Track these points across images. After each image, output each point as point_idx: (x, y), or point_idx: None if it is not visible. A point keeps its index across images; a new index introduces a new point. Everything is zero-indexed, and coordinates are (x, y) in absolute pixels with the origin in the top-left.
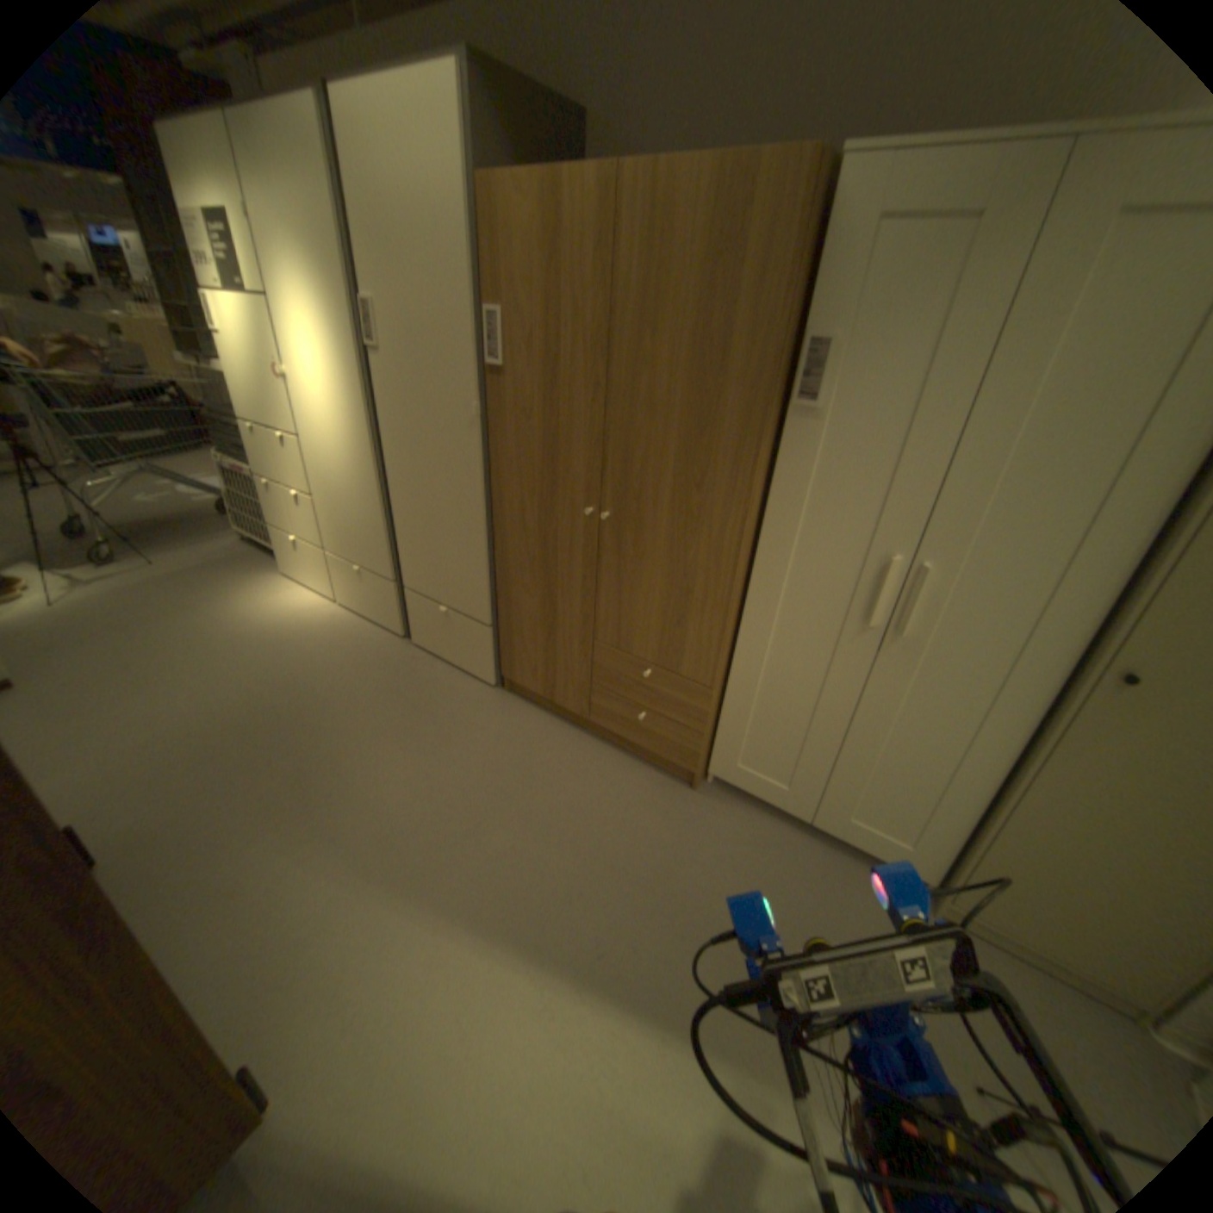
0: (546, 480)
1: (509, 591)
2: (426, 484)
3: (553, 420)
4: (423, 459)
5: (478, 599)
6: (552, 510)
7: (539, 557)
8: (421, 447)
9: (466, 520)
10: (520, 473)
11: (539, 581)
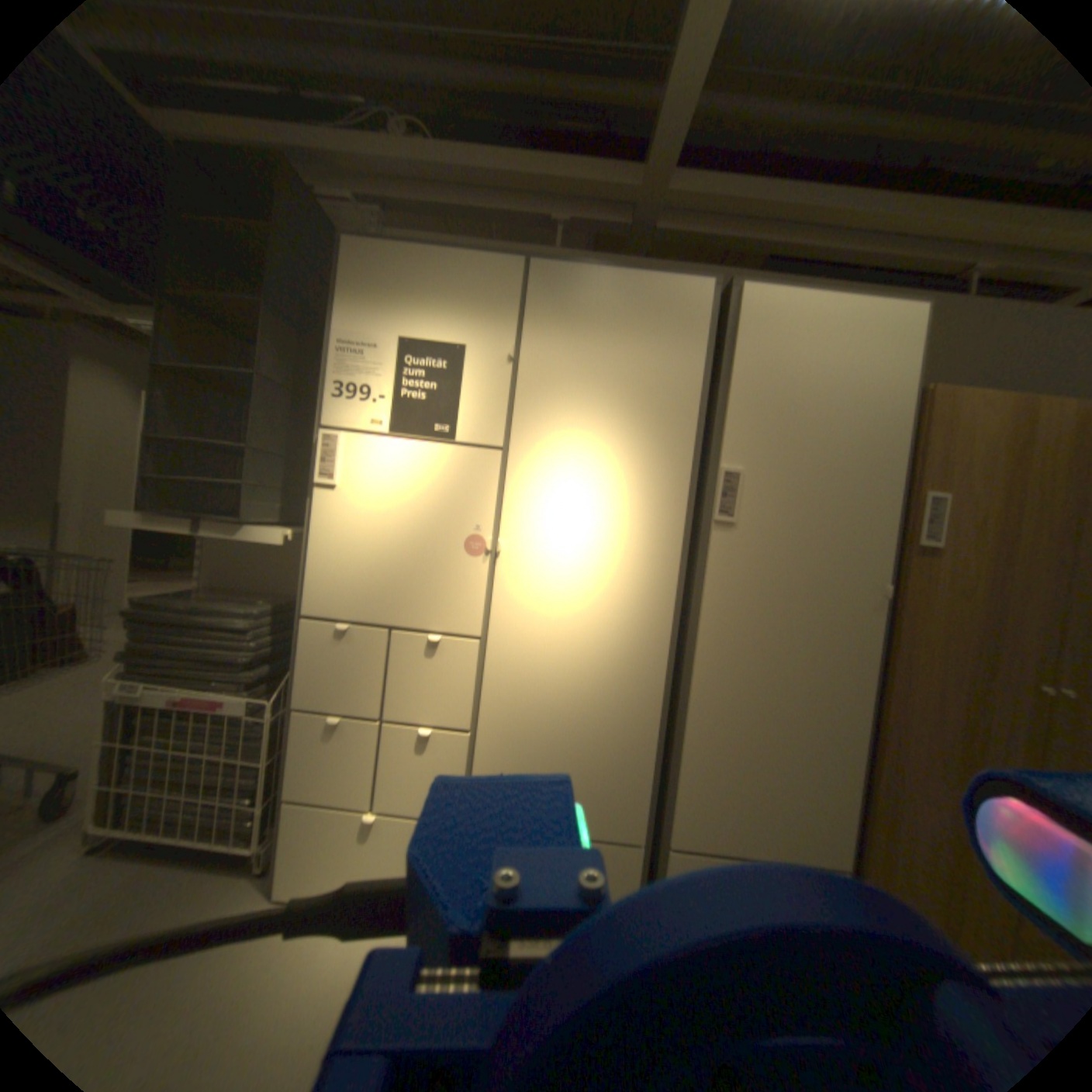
0: (981, 663)
1: (895, 811)
2: (770, 685)
3: (999, 600)
4: (774, 654)
5: (835, 836)
6: (985, 695)
7: (956, 756)
8: (776, 638)
9: (836, 725)
10: (943, 658)
11: (951, 787)
